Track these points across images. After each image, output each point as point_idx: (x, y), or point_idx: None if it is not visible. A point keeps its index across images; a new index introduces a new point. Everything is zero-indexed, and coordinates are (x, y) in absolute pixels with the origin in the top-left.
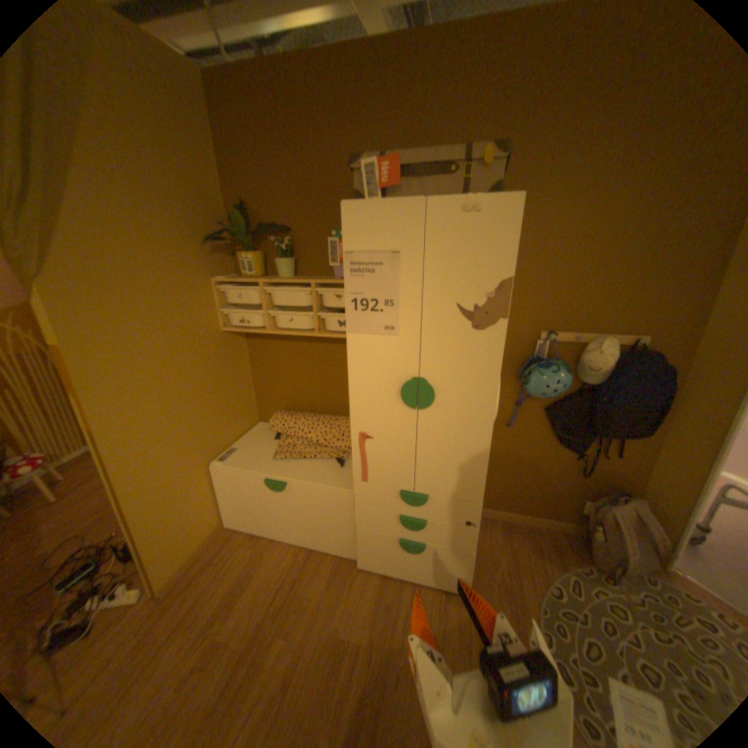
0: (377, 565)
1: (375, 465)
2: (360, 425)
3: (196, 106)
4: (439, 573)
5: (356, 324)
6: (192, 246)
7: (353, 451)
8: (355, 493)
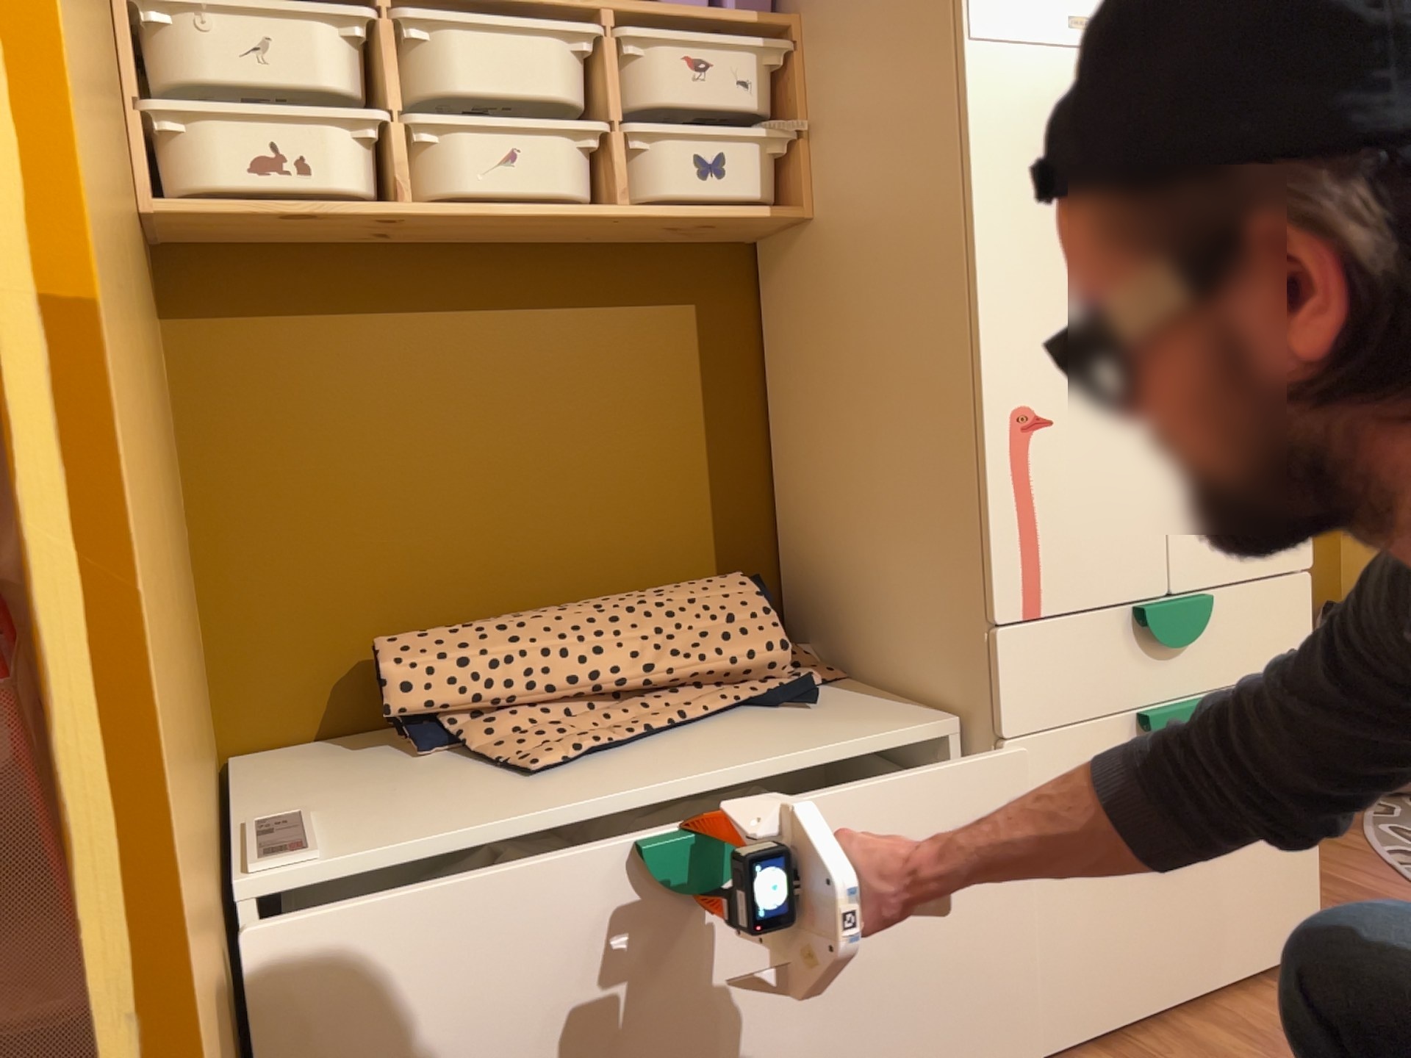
0: (1087, 995)
1: (1064, 528)
2: (1015, 379)
3: None
4: (1250, 899)
5: (996, 10)
6: None
7: (990, 499)
8: (1001, 690)
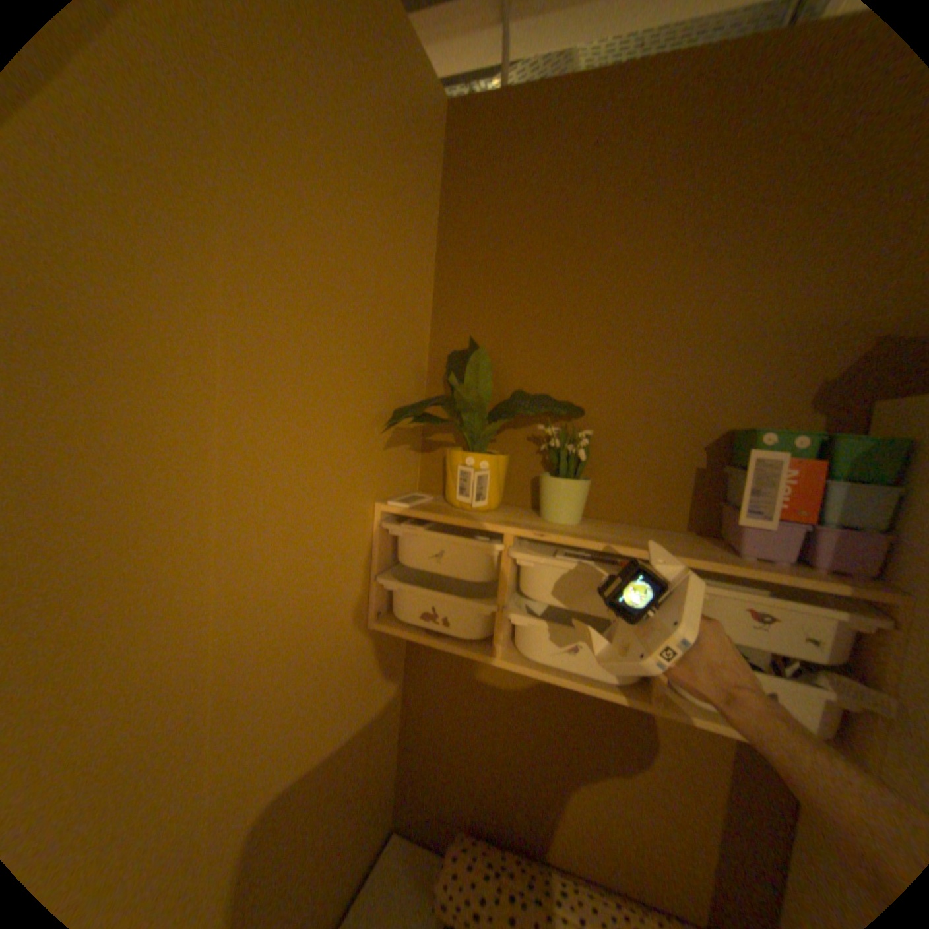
0: None
1: None
2: None
3: (430, 154)
4: None
5: None
6: (360, 424)
7: None
8: None
